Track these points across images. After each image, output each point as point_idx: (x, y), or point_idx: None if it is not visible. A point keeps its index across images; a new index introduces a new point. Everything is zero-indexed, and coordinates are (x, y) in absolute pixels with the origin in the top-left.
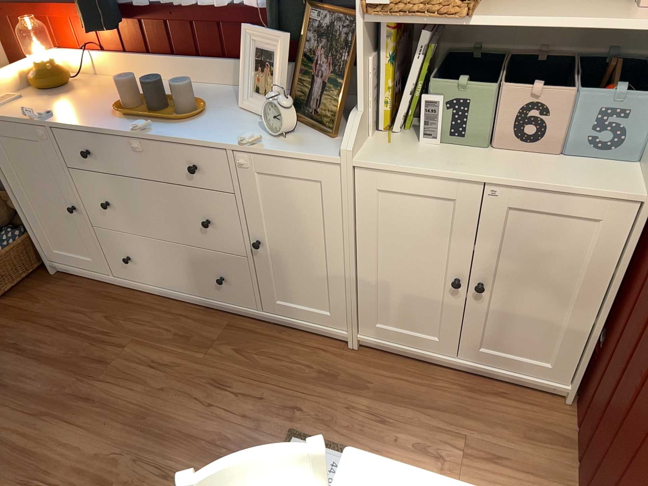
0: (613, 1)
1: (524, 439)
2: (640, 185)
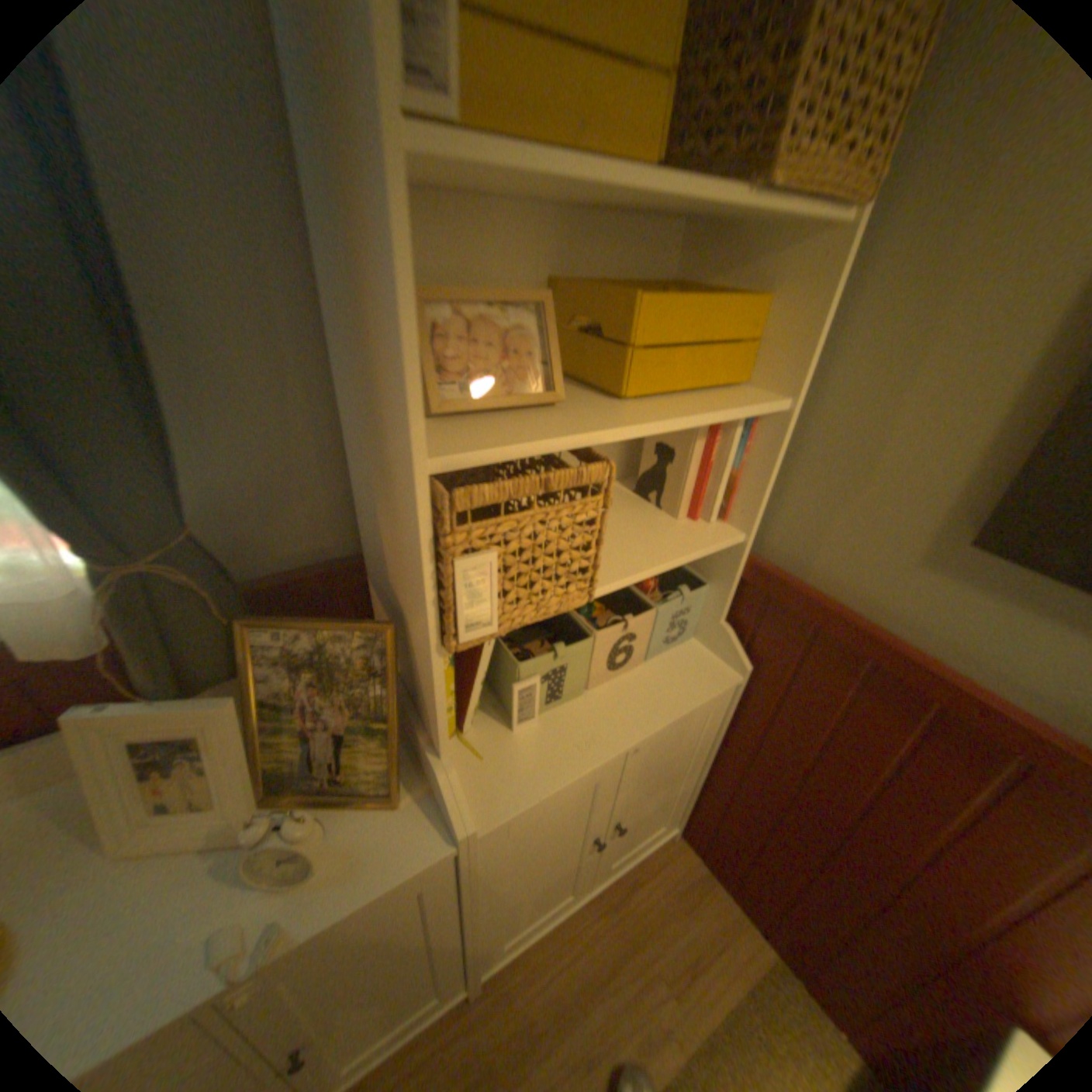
0: (640, 512)
1: (689, 922)
2: (727, 670)
